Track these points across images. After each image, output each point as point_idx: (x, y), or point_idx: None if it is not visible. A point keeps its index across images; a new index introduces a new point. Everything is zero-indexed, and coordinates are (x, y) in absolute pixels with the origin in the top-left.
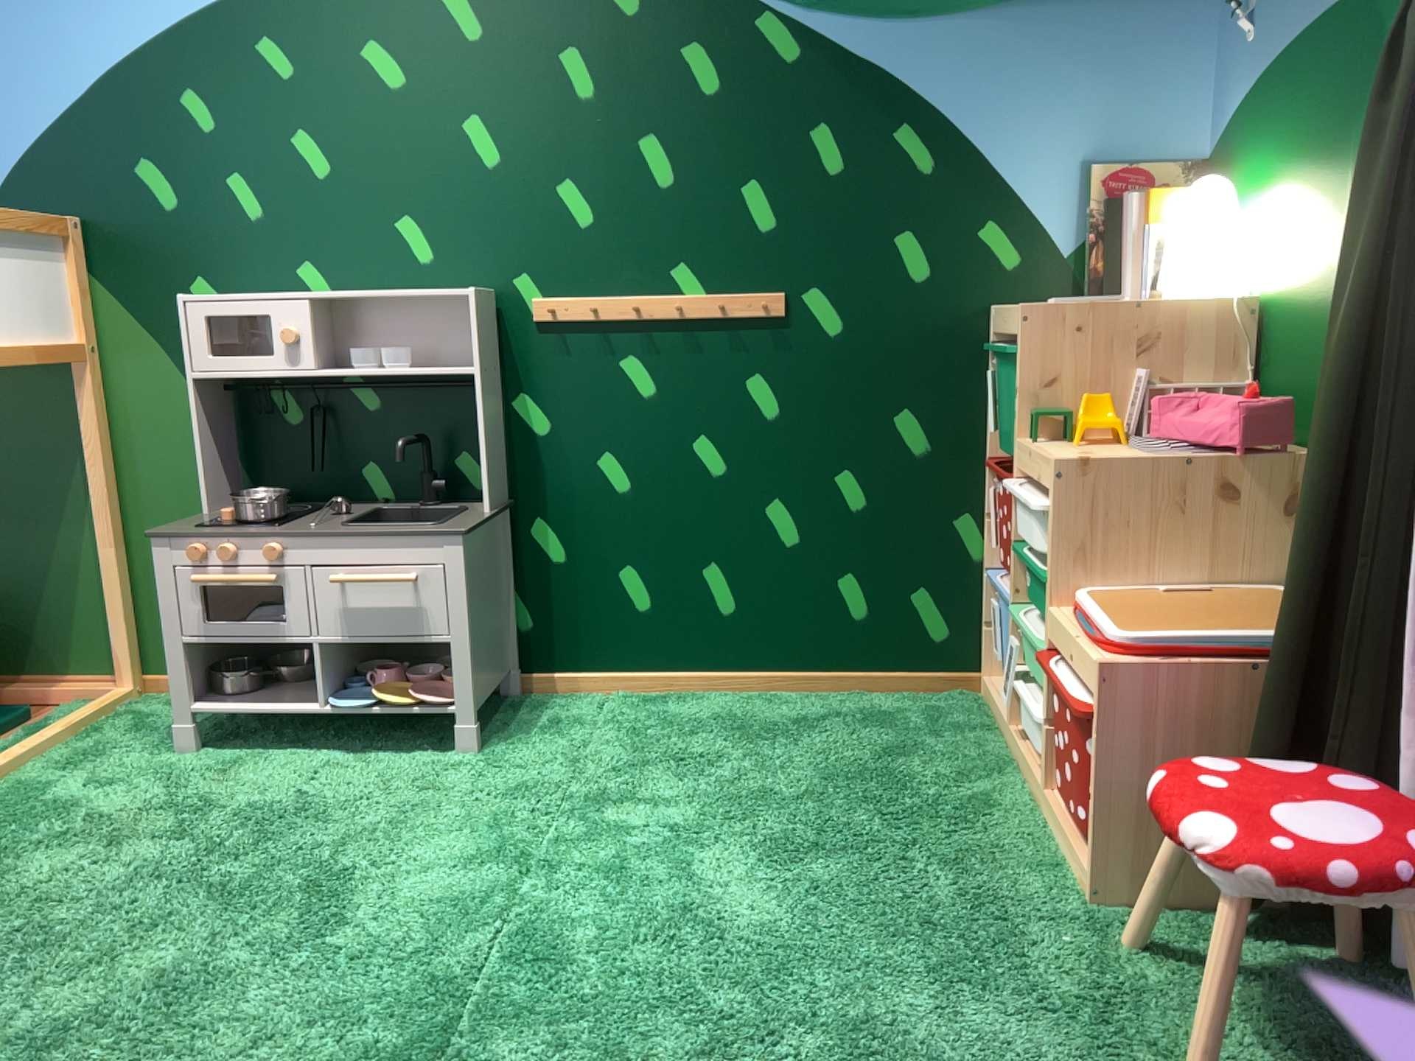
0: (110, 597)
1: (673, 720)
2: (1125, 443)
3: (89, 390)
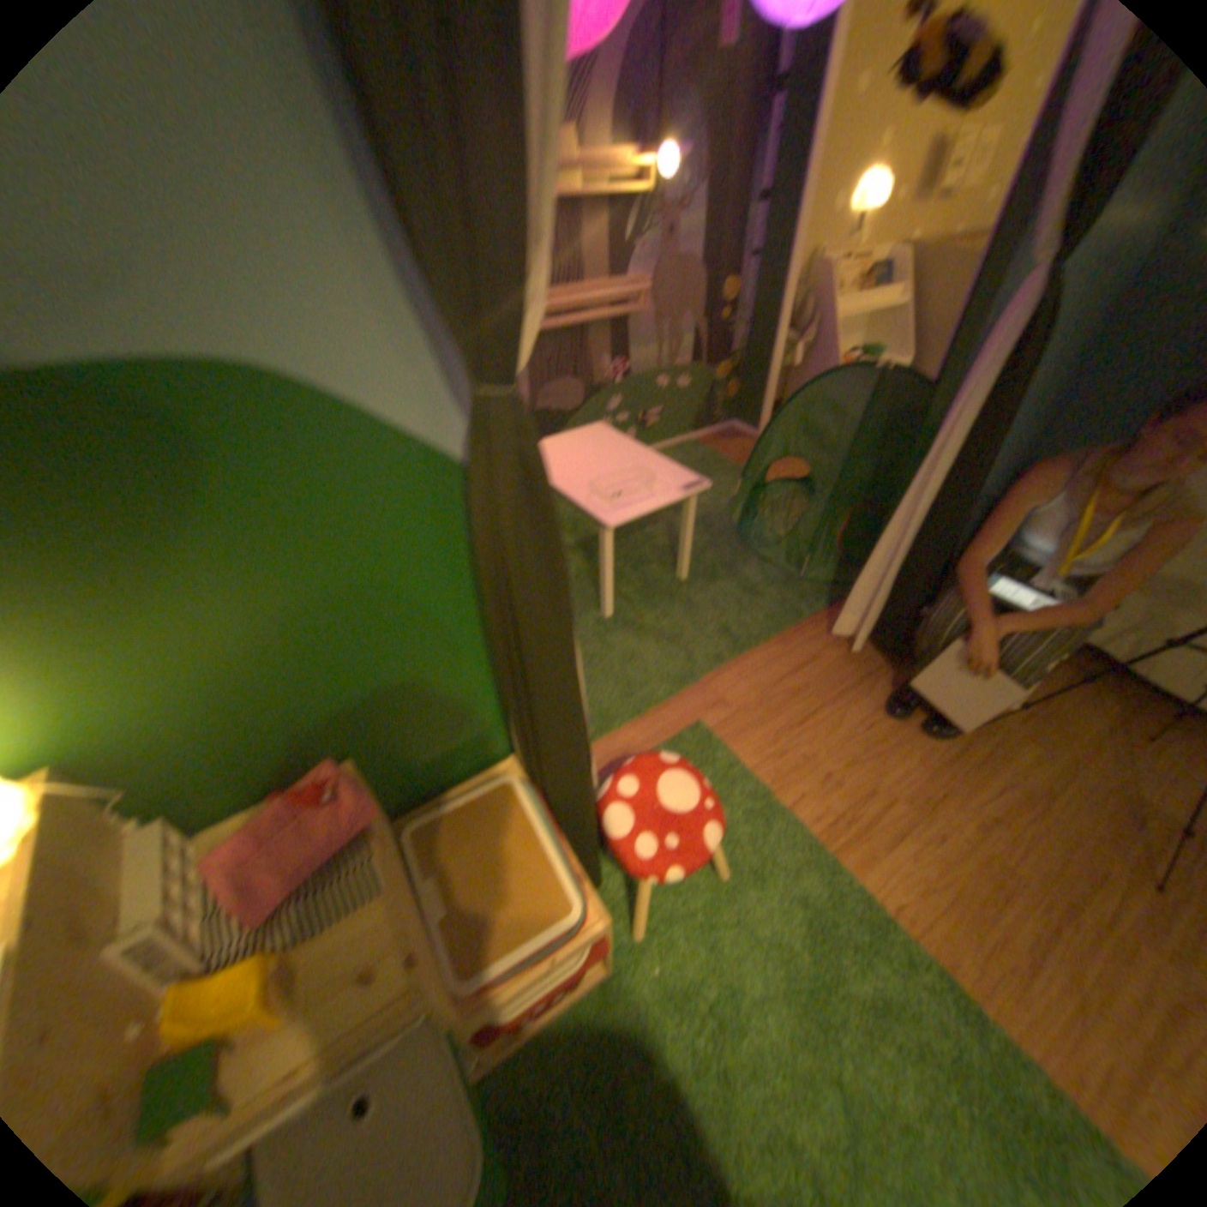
0: None
1: None
2: (272, 949)
3: None
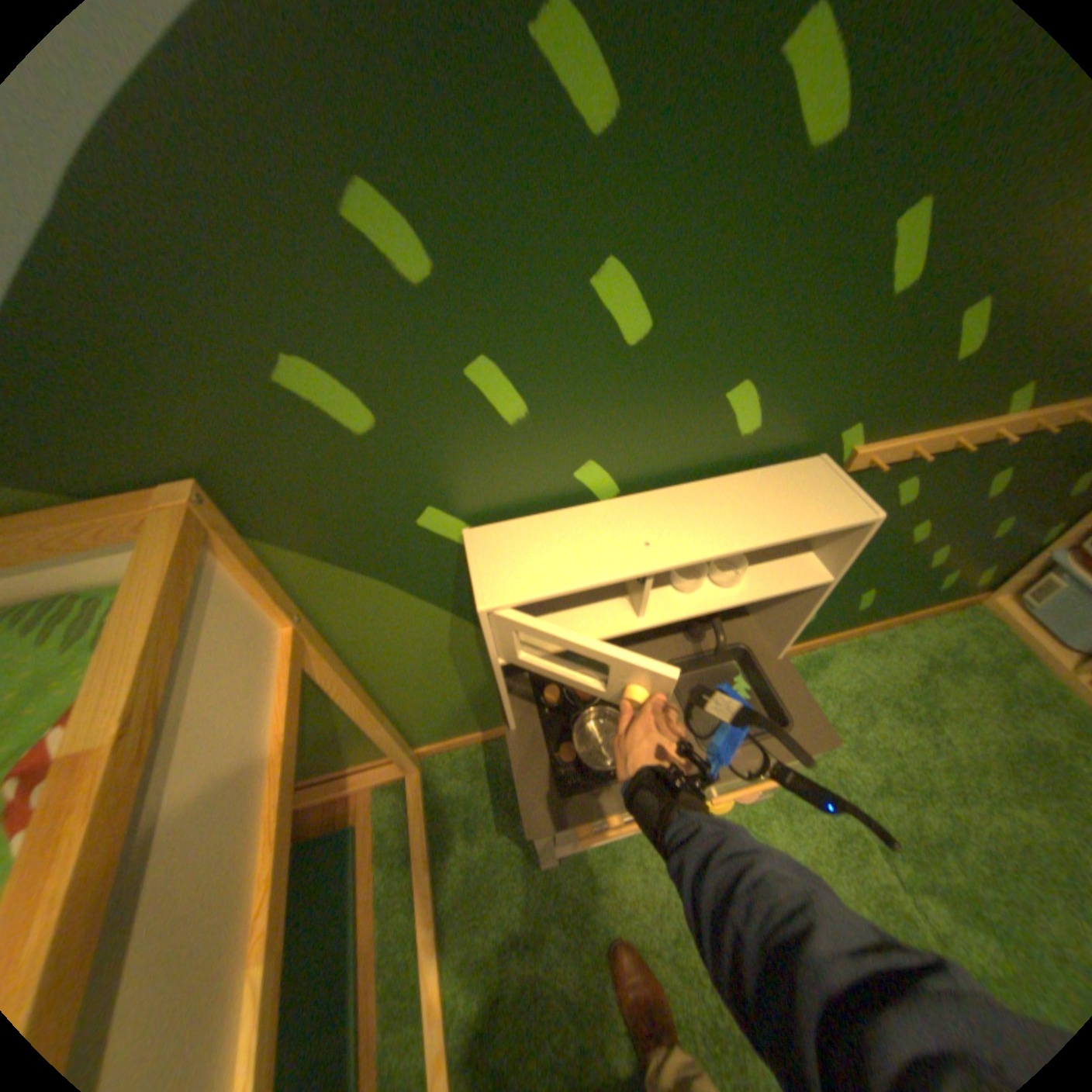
0: (386, 748)
1: (841, 698)
2: None
3: (316, 657)
